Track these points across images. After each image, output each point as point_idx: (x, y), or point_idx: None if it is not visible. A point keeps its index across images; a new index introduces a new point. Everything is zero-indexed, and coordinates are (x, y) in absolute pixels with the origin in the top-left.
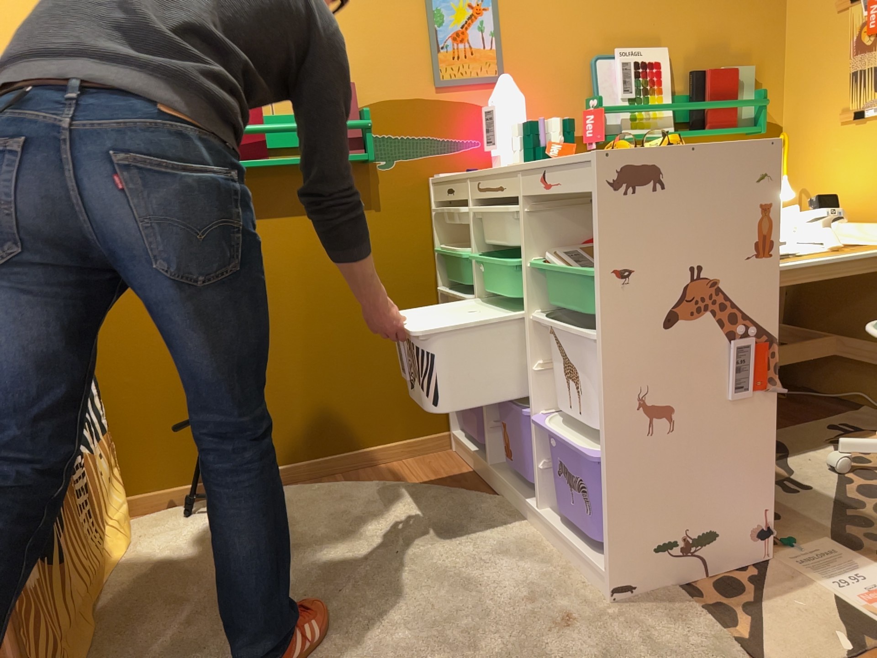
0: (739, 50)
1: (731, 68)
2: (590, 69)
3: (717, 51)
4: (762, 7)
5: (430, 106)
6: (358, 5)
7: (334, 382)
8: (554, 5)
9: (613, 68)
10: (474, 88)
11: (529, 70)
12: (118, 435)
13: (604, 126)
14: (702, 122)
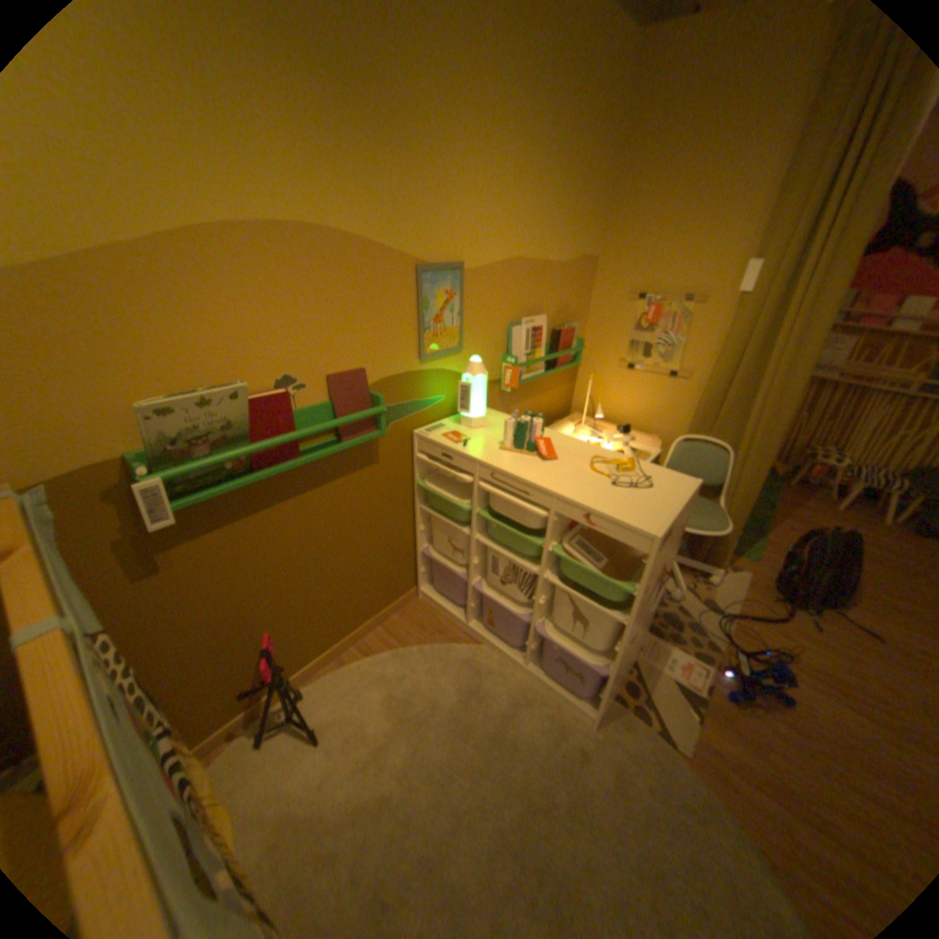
0: (573, 312)
1: (571, 327)
2: (507, 333)
3: (564, 313)
4: (586, 282)
5: (415, 377)
6: (367, 296)
7: (347, 594)
8: (494, 288)
9: (520, 332)
10: (443, 358)
11: (476, 339)
12: (171, 718)
13: (518, 380)
14: (555, 363)
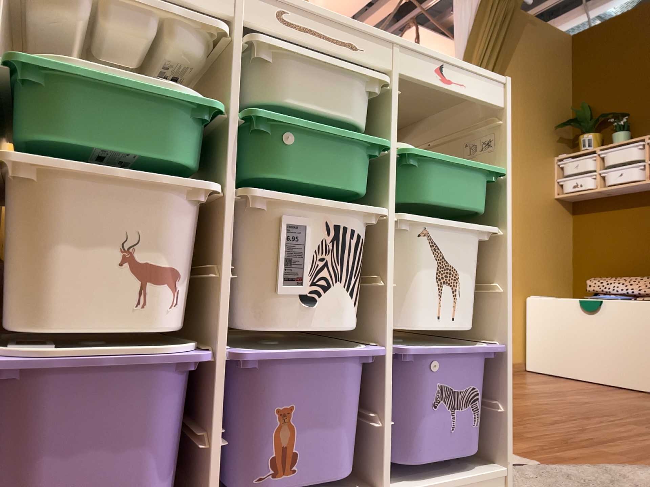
0: None
1: None
2: None
3: None
4: None
5: None
6: None
7: None
8: None
9: None
10: None
11: None
12: None
13: None
14: None
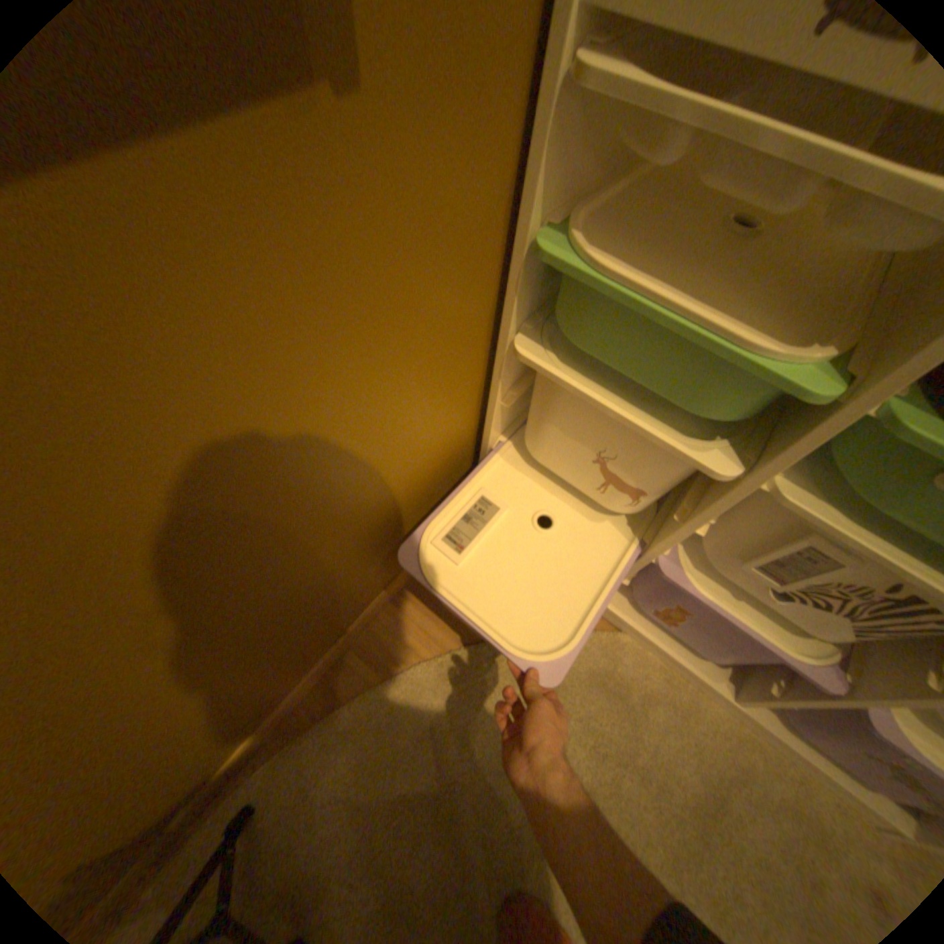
0: None
1: None
2: None
3: None
4: None
5: None
6: None
7: (313, 605)
8: None
9: None
10: None
11: None
12: None
13: None
14: None
